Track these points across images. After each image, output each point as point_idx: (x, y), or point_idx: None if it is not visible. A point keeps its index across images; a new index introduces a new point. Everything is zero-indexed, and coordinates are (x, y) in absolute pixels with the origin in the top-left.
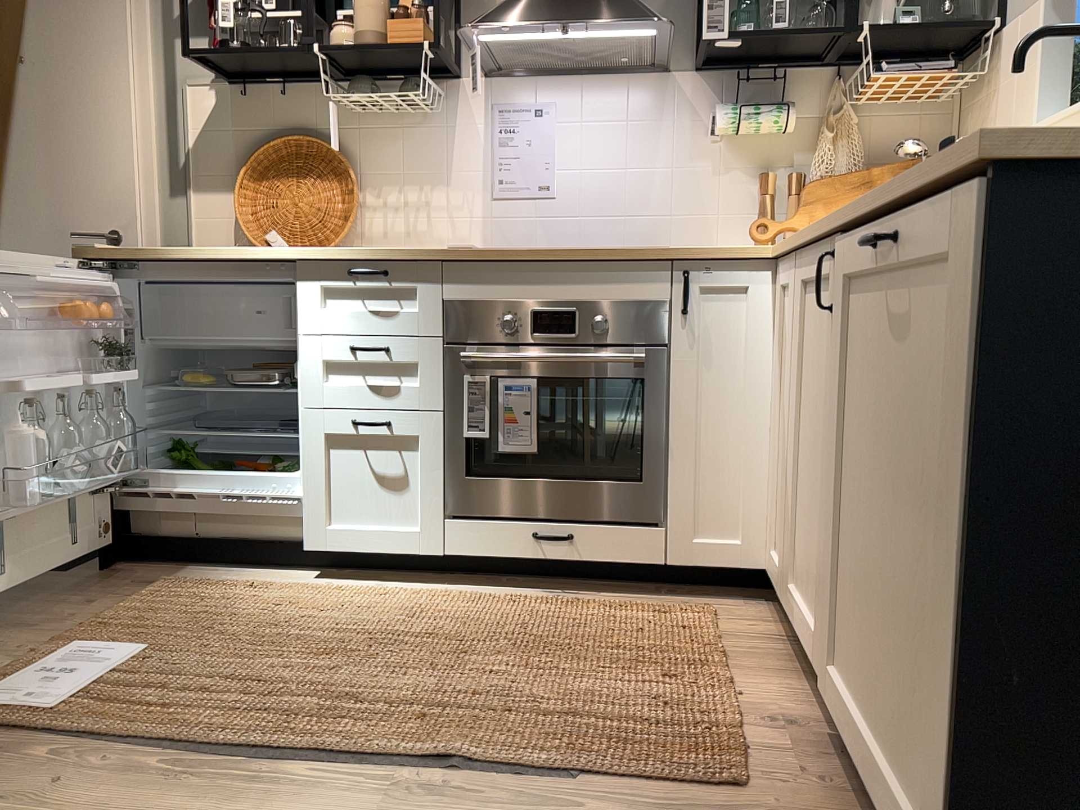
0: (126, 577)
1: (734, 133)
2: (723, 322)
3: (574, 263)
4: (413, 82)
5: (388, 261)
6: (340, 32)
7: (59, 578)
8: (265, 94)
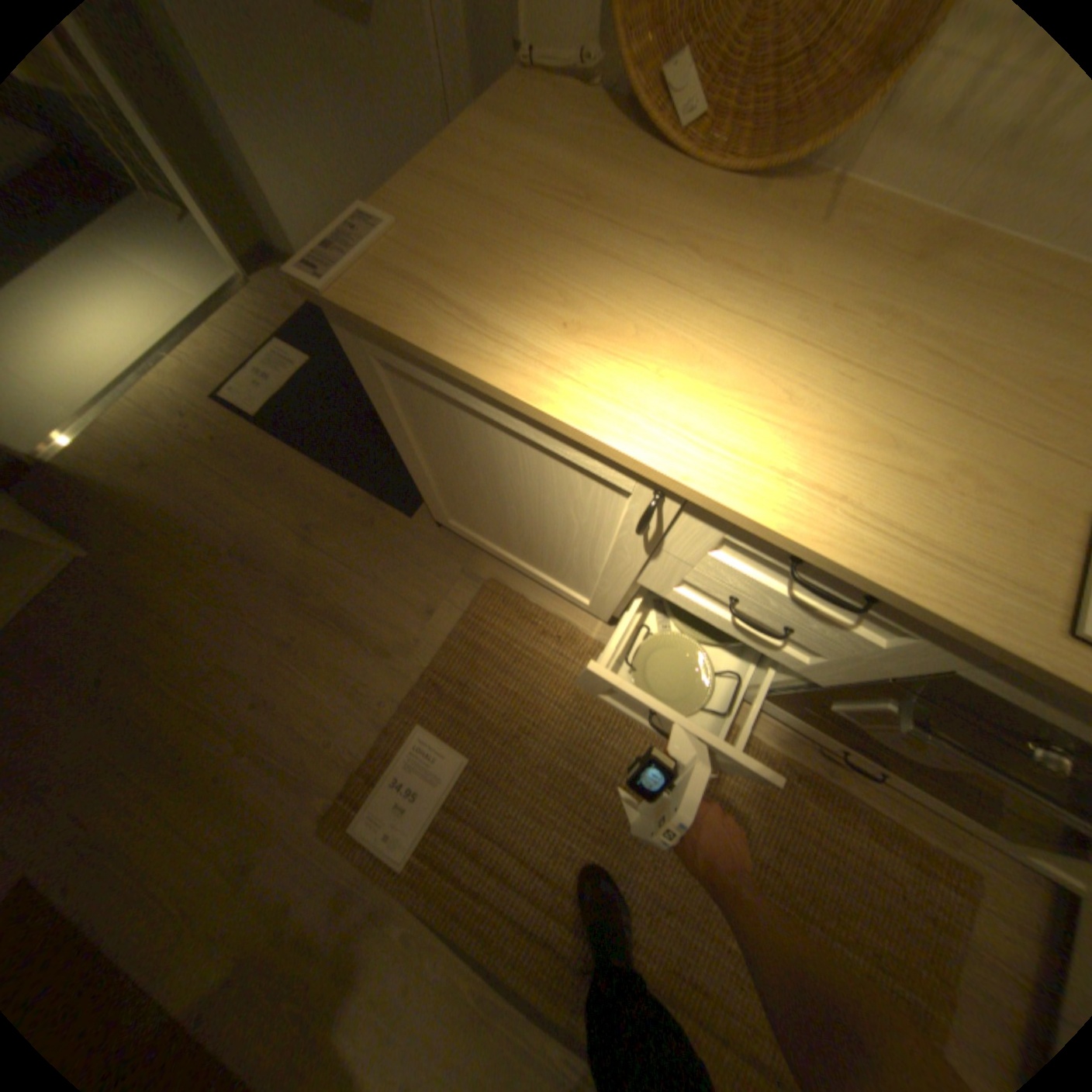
0: (459, 551)
1: None
2: None
3: None
4: None
5: (903, 602)
6: None
7: (406, 533)
8: None
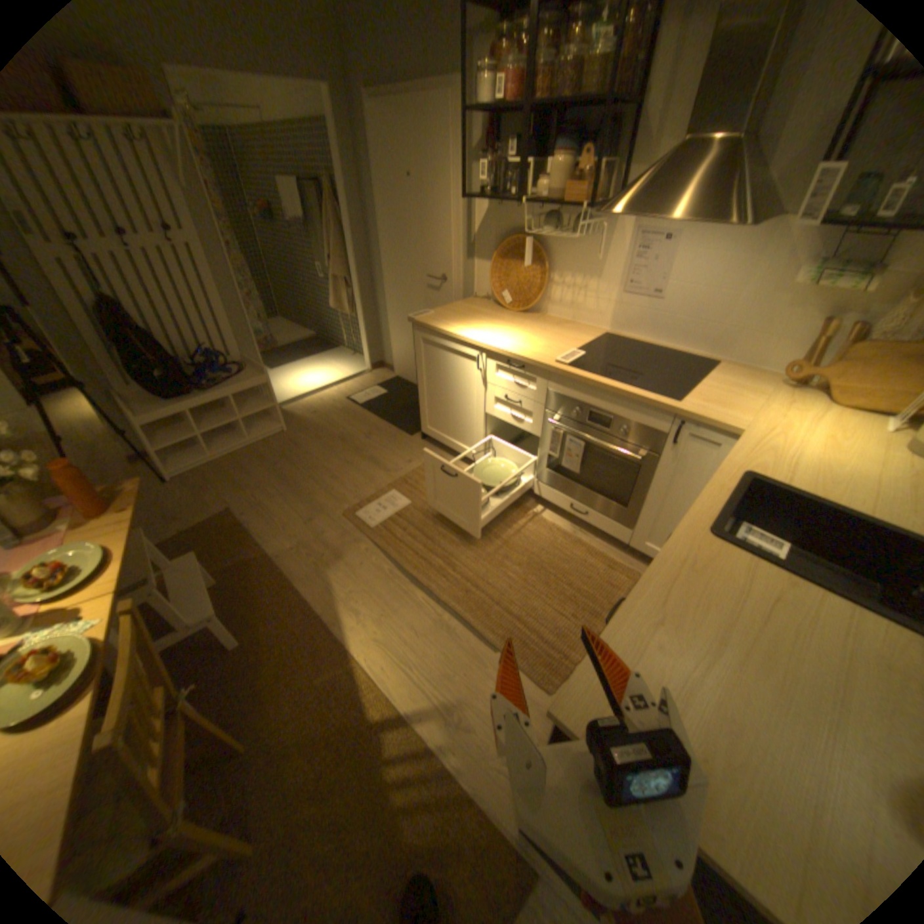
0: (427, 447)
1: (814, 285)
2: (696, 455)
3: (615, 394)
4: (582, 218)
5: (524, 362)
6: (548, 174)
7: (407, 440)
8: (511, 203)
